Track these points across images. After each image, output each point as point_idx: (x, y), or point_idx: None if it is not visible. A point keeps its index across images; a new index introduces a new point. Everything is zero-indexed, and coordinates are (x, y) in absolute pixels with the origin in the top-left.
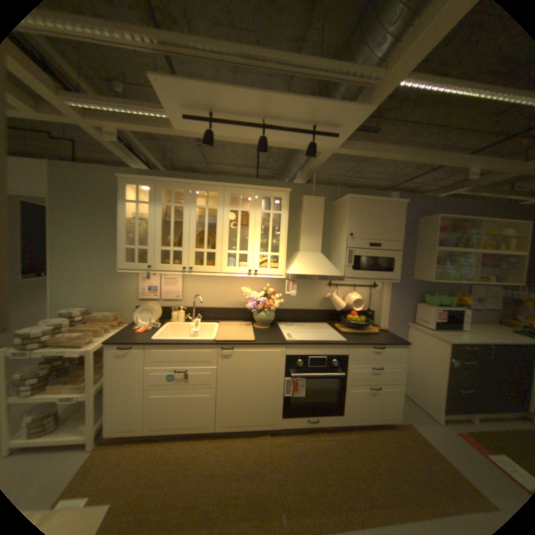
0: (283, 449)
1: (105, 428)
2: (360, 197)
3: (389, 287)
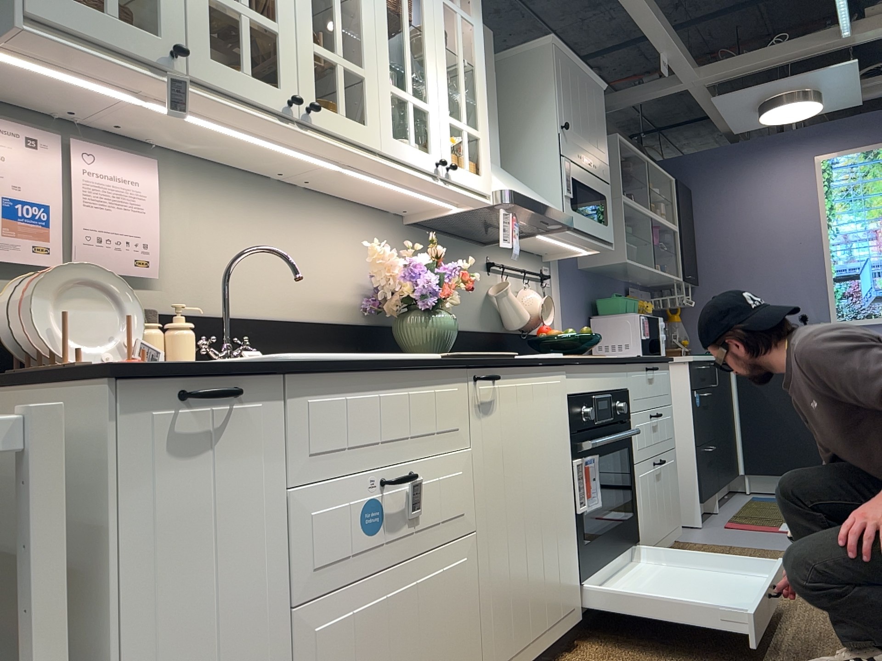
0: (621, 653)
1: None
2: (564, 50)
3: (559, 282)
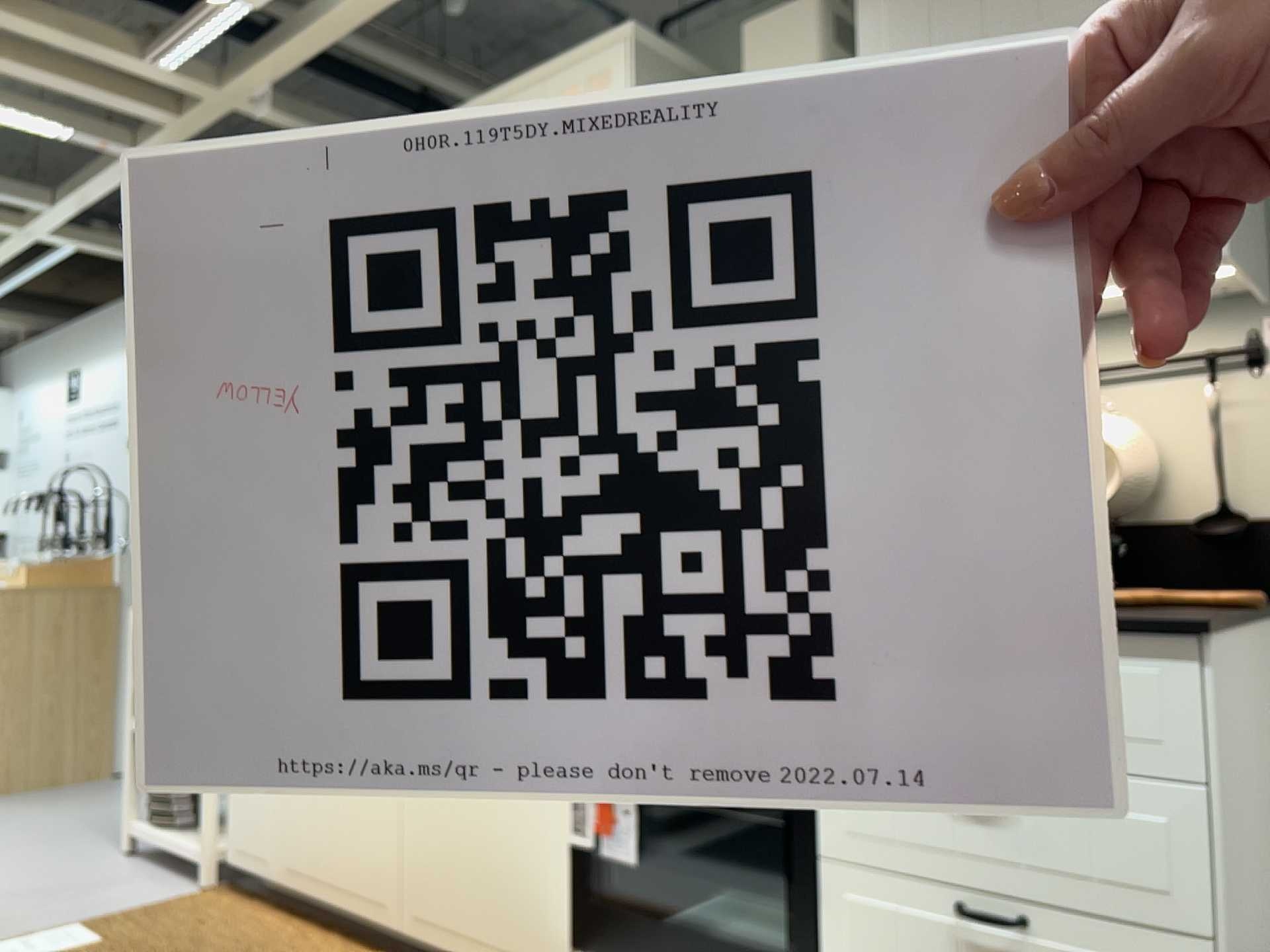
0: None
1: (226, 838)
2: None
3: None
